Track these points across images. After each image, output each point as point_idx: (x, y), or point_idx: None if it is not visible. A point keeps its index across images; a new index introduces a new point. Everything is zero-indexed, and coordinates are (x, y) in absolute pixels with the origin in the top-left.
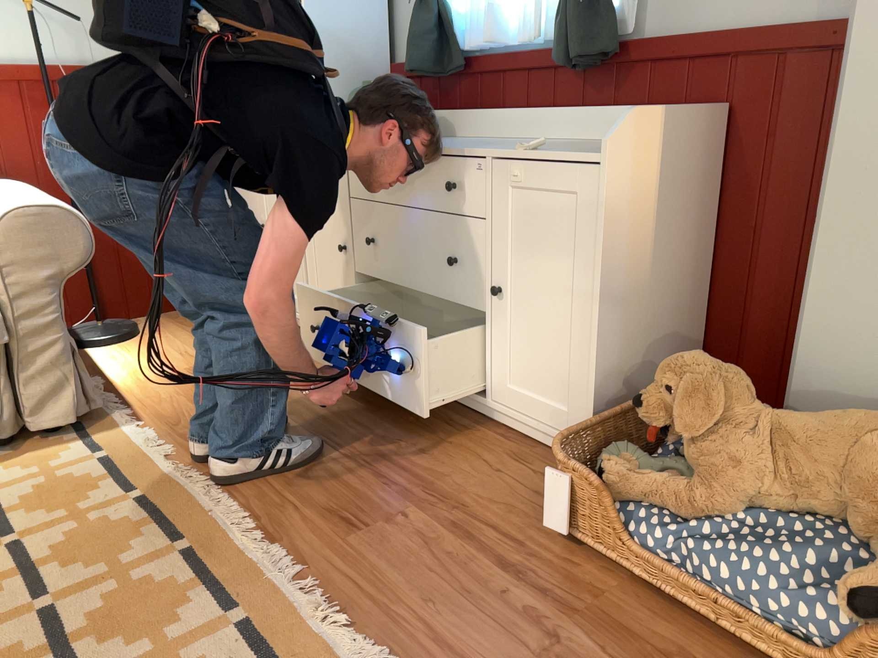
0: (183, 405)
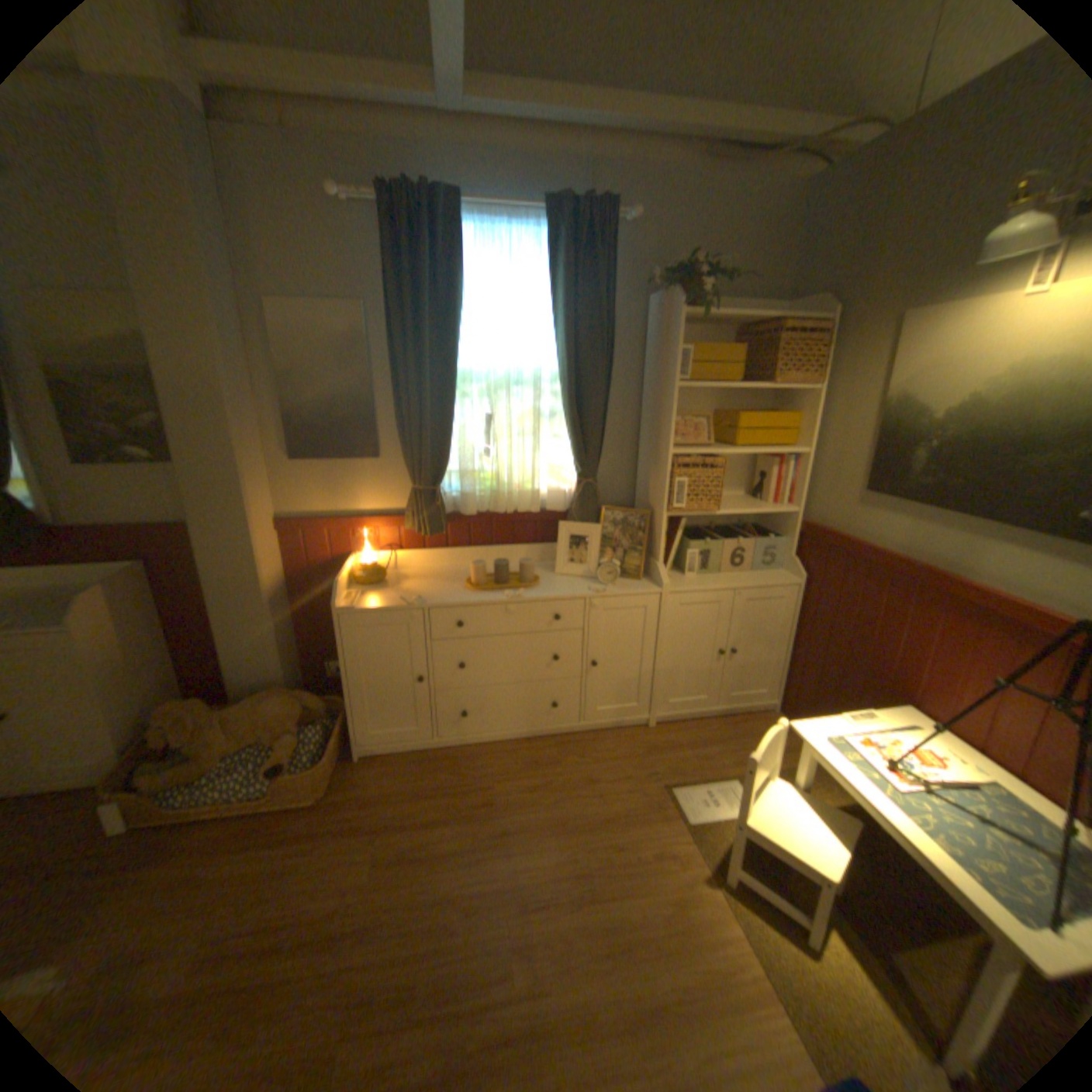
0: None
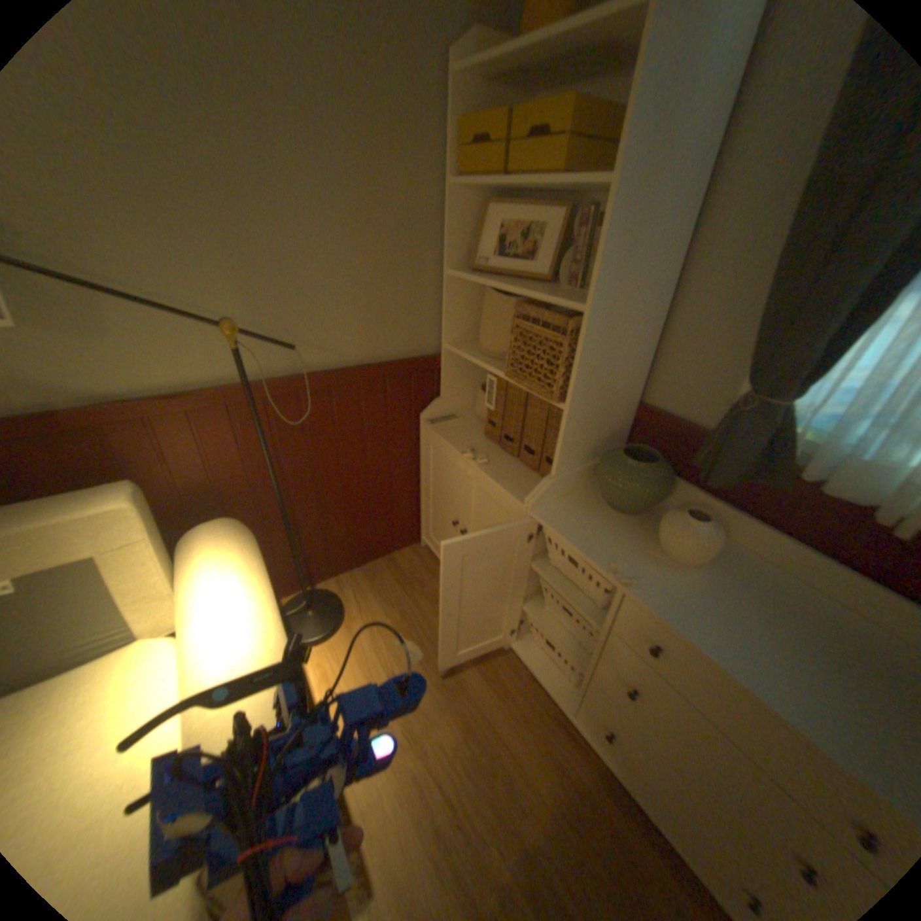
0: (411, 841)
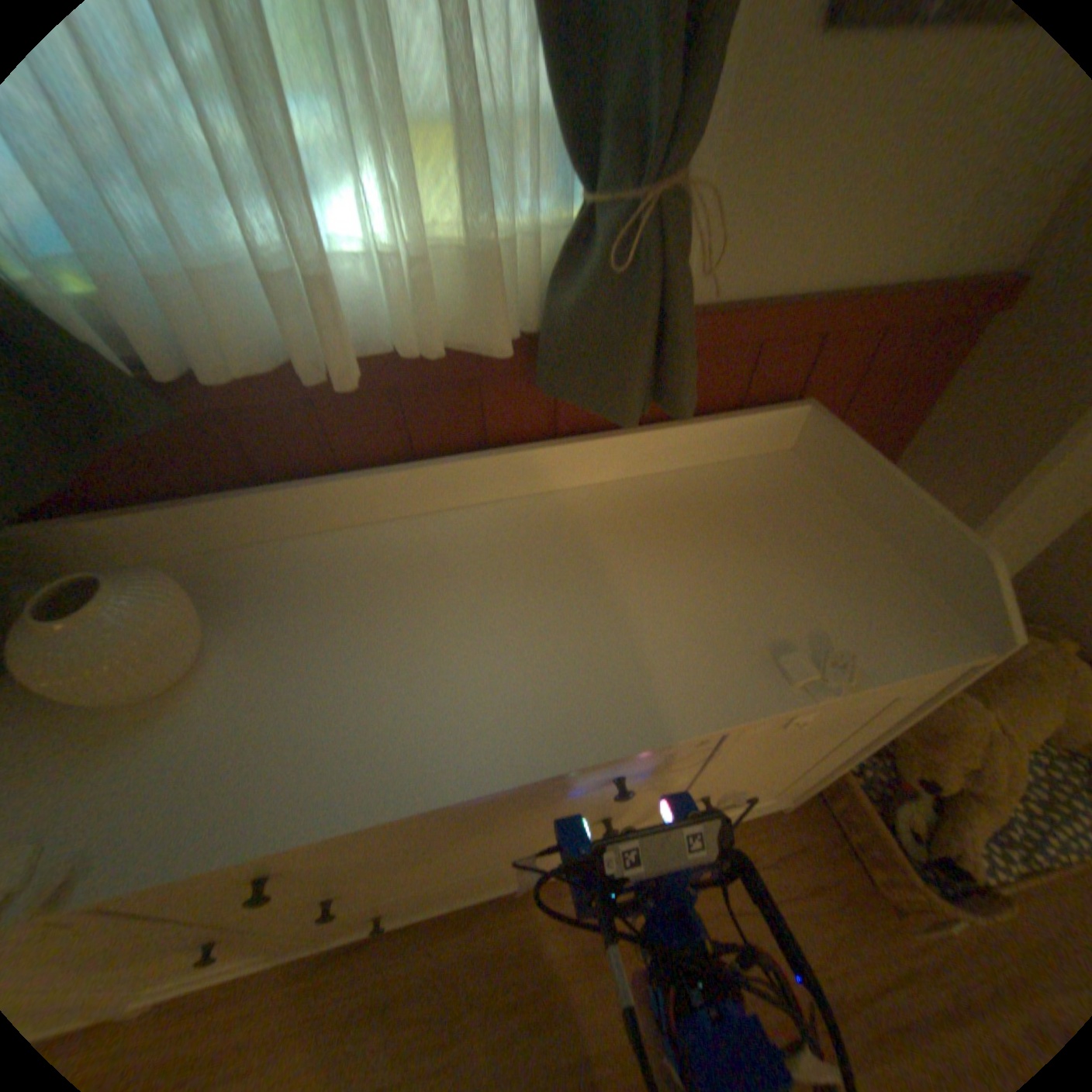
0: None
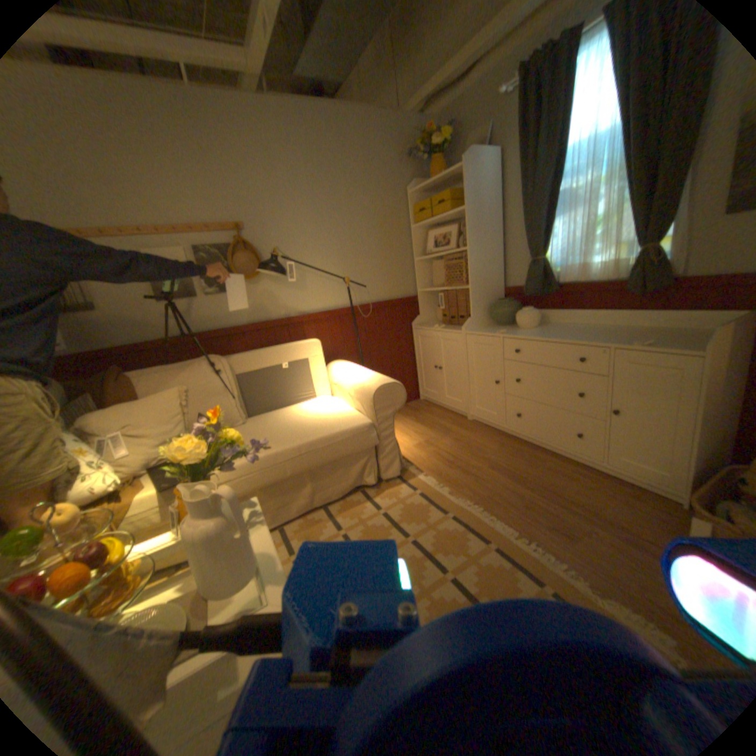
0: (436, 463)
